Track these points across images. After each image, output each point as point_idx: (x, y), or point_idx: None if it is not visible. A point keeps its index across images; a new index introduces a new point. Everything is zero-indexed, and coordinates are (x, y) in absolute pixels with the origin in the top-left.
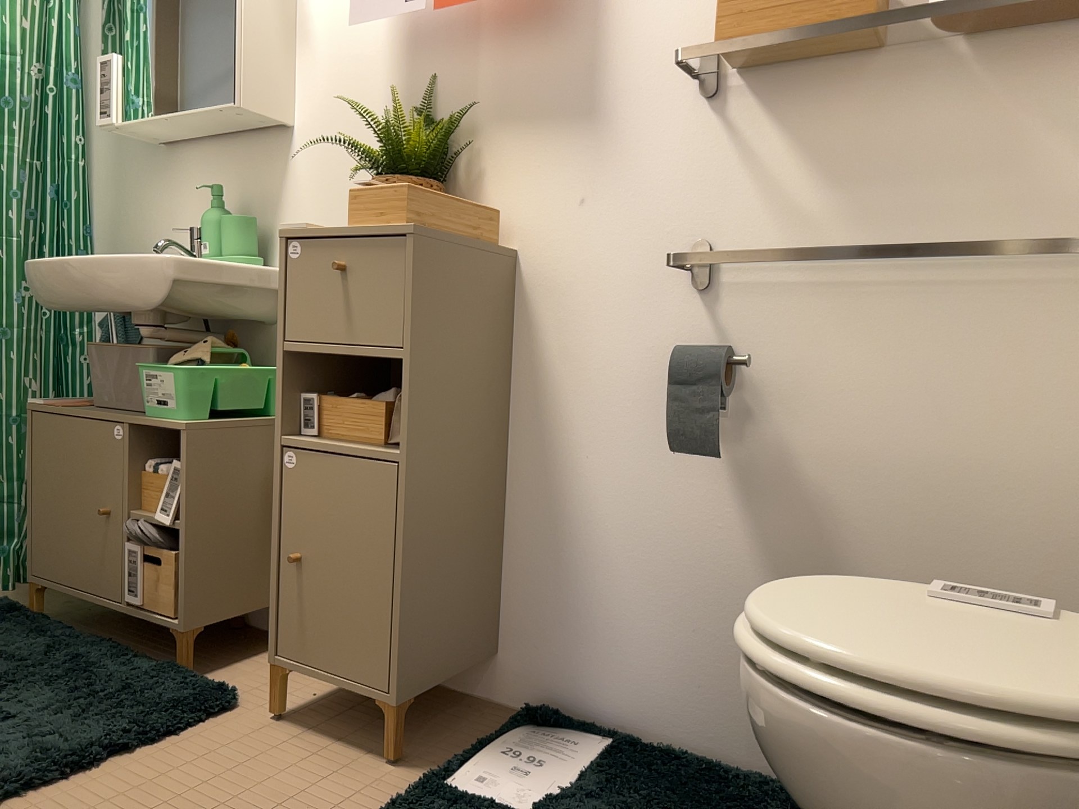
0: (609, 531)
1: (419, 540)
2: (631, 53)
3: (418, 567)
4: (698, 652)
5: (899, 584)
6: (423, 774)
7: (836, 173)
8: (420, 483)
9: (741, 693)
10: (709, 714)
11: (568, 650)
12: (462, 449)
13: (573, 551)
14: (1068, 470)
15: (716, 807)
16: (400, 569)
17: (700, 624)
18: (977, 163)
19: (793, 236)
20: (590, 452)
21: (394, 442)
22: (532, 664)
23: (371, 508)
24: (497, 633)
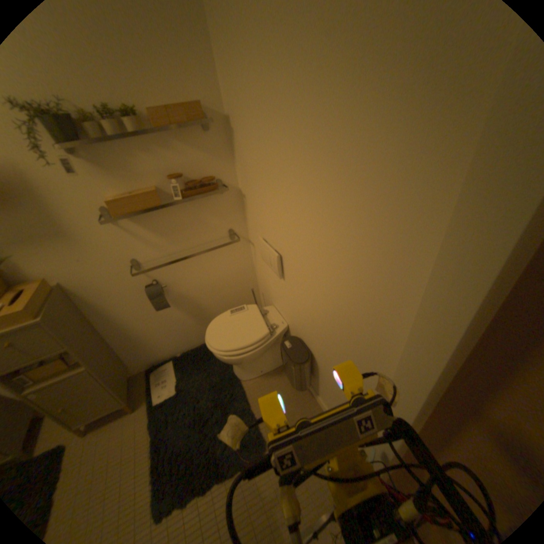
0: (144, 330)
1: (103, 379)
2: (65, 210)
3: (108, 383)
4: (180, 336)
5: (225, 318)
6: (145, 411)
7: (164, 233)
8: (94, 369)
9: (192, 337)
10: (188, 343)
11: (147, 356)
12: (92, 349)
13: (136, 339)
14: (233, 273)
15: (205, 361)
16: (105, 389)
17: (178, 332)
18: (197, 224)
19: (159, 251)
20: (127, 318)
21: (70, 366)
22: (139, 365)
23: (82, 386)
24: (124, 367)
